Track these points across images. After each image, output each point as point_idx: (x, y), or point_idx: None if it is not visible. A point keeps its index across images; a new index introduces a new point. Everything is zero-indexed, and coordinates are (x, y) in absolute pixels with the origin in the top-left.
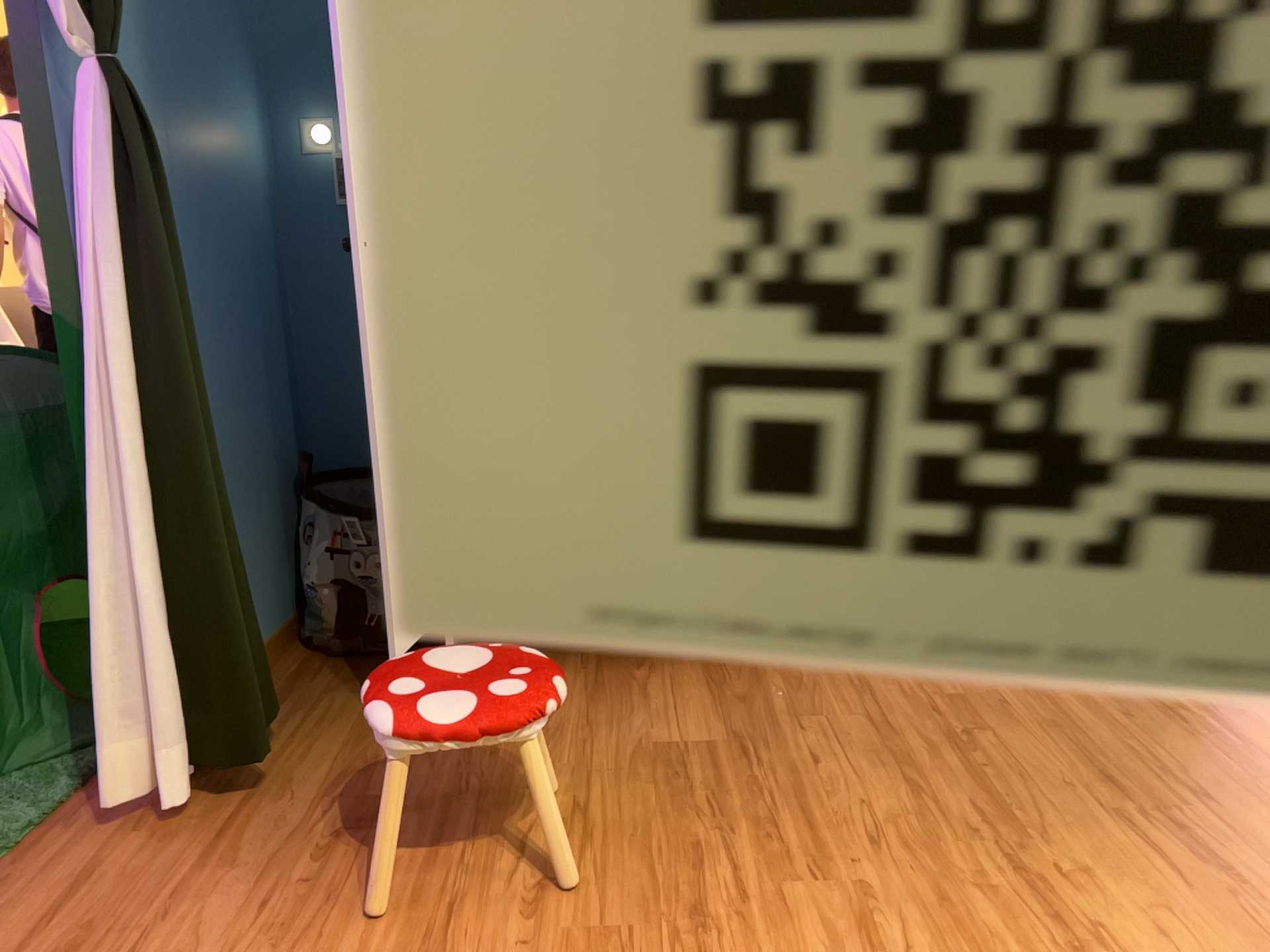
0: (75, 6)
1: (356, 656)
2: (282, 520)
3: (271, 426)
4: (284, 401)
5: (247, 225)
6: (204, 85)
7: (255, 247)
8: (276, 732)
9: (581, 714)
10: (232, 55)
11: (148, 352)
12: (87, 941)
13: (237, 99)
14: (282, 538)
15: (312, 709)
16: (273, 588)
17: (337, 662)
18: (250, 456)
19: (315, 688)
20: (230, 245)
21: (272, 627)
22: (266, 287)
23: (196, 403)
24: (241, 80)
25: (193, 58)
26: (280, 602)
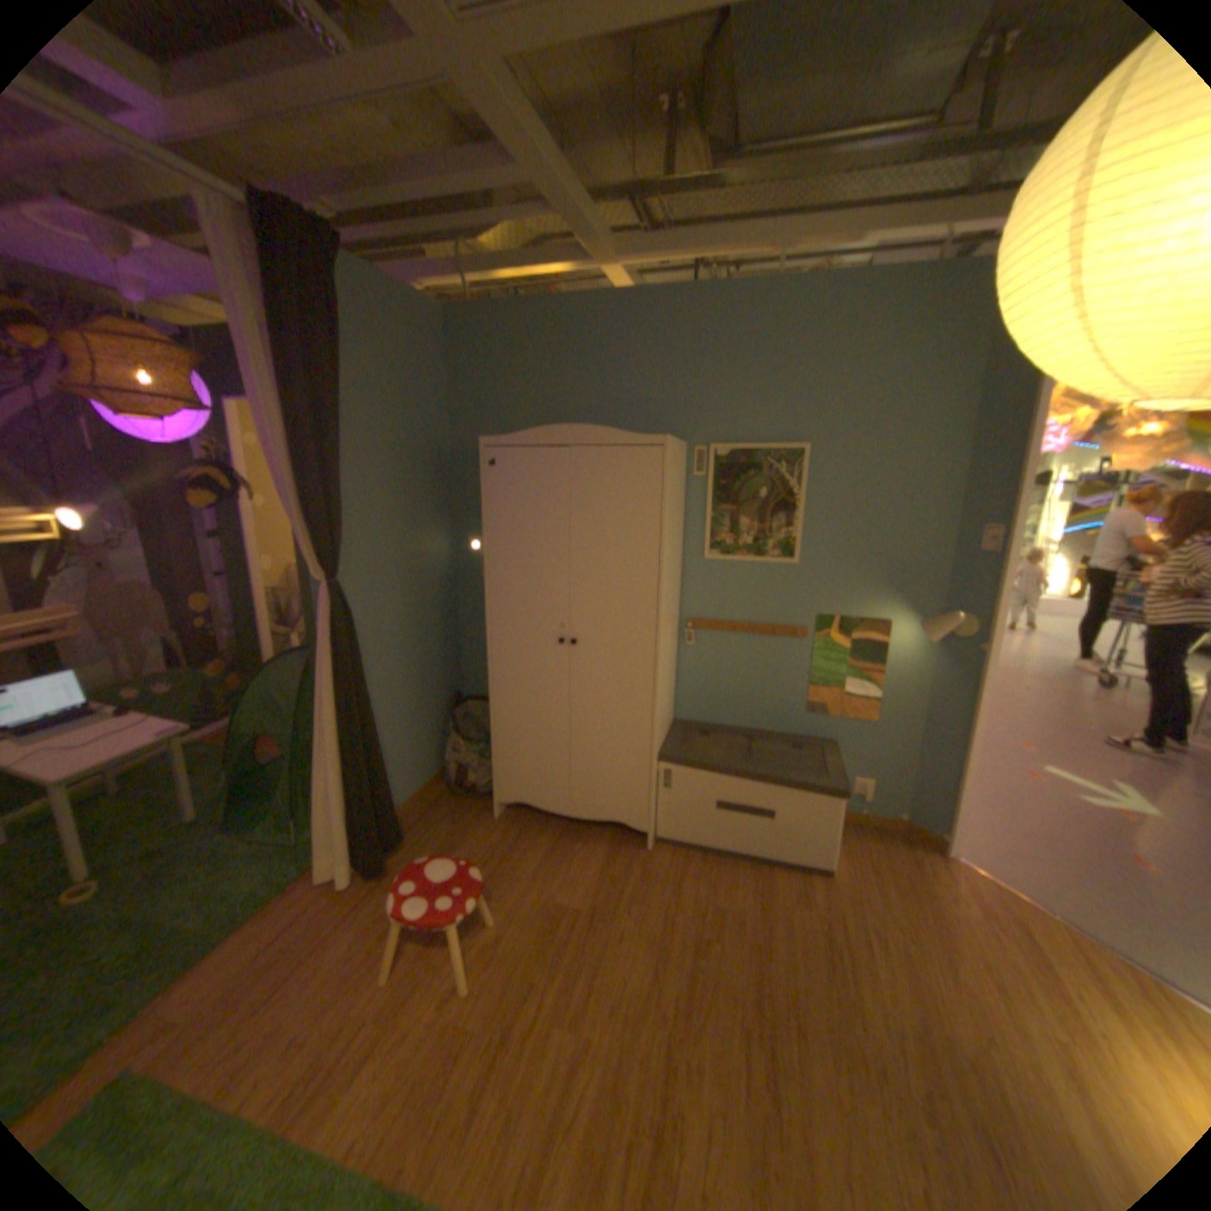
0: (319, 562)
1: (460, 802)
2: (439, 727)
3: (437, 685)
4: (447, 670)
5: (430, 595)
6: (408, 541)
7: (434, 603)
8: (405, 850)
9: (537, 873)
10: (428, 517)
11: (342, 706)
12: (282, 970)
13: (430, 537)
14: (439, 735)
15: (426, 837)
16: (430, 761)
17: (450, 805)
18: (421, 704)
19: (434, 822)
20: (418, 609)
21: (428, 779)
22: (440, 619)
23: (366, 721)
24: (433, 526)
25: (402, 531)
26: (435, 766)
